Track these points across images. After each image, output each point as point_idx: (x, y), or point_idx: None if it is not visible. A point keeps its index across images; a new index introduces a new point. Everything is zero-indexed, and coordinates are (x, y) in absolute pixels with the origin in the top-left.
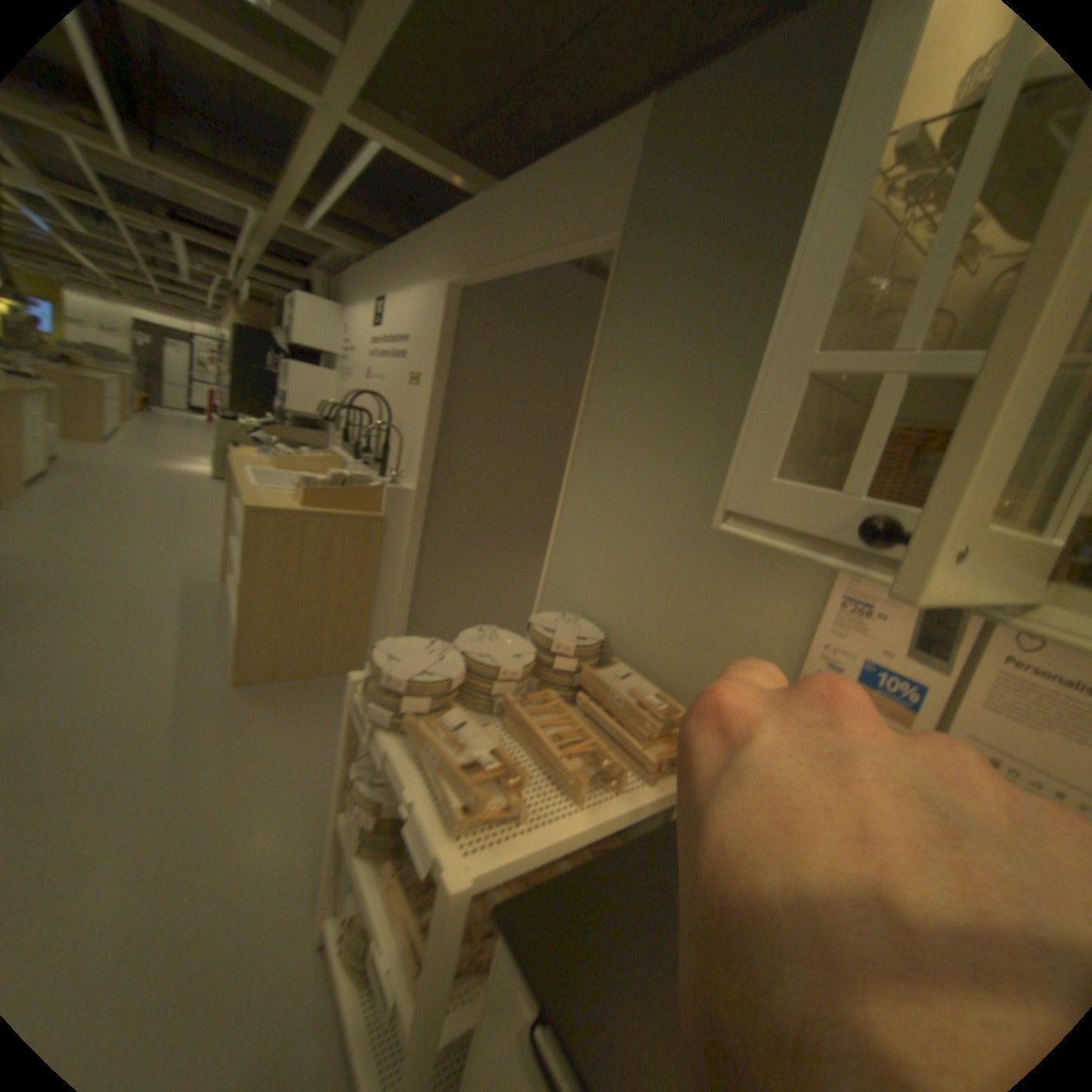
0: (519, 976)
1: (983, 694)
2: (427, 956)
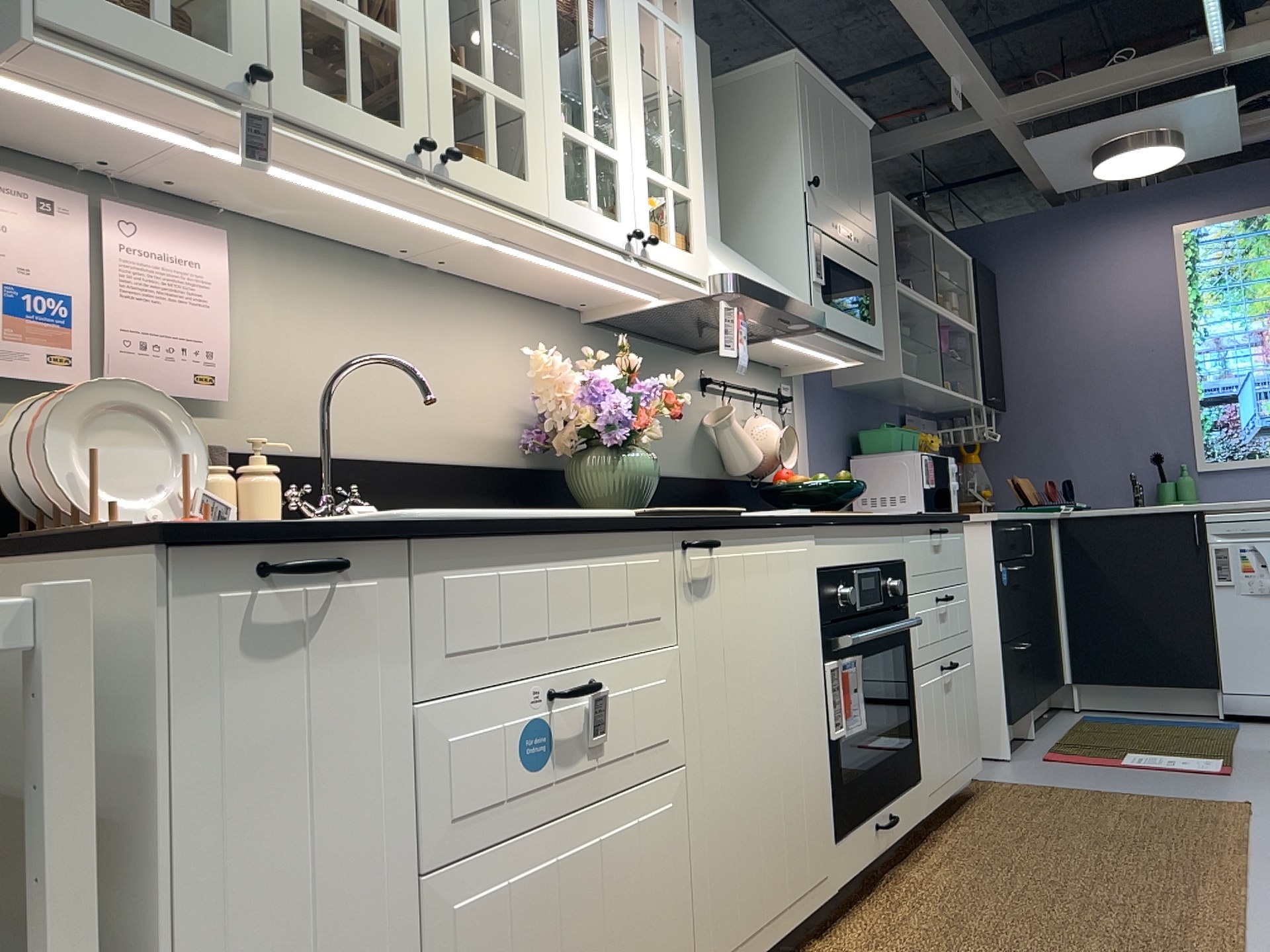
0: (209, 568)
1: (118, 282)
2: (52, 759)
